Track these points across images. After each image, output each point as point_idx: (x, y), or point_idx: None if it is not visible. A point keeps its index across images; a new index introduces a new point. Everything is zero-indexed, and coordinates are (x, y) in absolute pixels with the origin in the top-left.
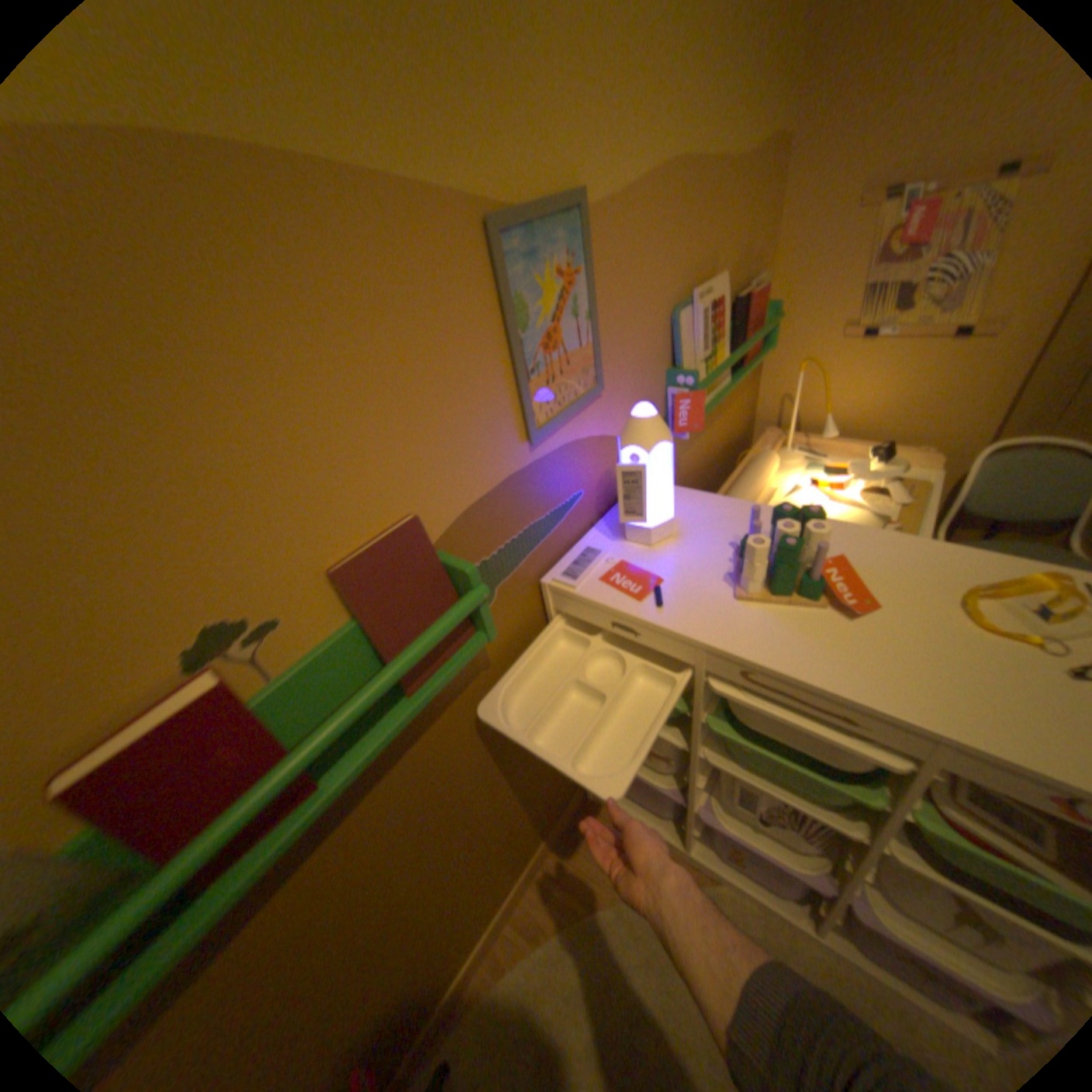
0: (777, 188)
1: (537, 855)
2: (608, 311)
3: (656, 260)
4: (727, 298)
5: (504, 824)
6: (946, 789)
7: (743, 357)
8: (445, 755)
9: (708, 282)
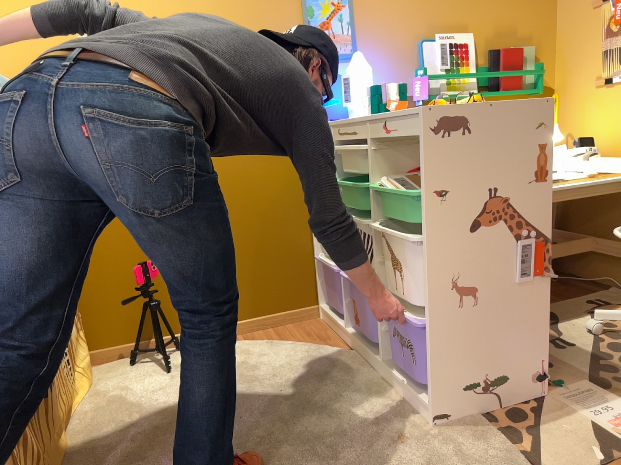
0: (540, 4)
1: (273, 315)
2: (364, 26)
3: (402, 15)
4: (469, 45)
5: (256, 256)
6: (395, 177)
7: (497, 86)
8: (236, 171)
9: (451, 34)
